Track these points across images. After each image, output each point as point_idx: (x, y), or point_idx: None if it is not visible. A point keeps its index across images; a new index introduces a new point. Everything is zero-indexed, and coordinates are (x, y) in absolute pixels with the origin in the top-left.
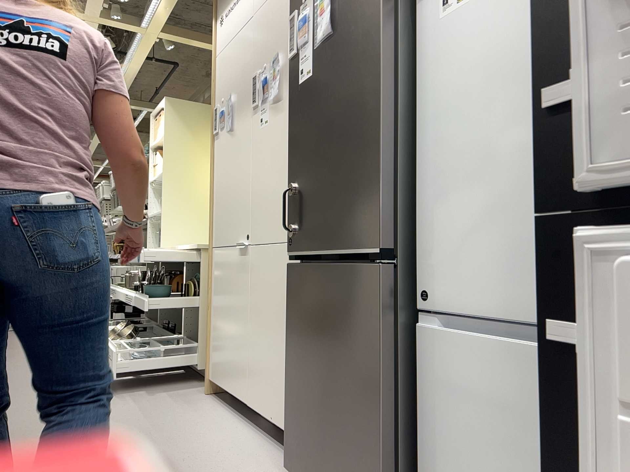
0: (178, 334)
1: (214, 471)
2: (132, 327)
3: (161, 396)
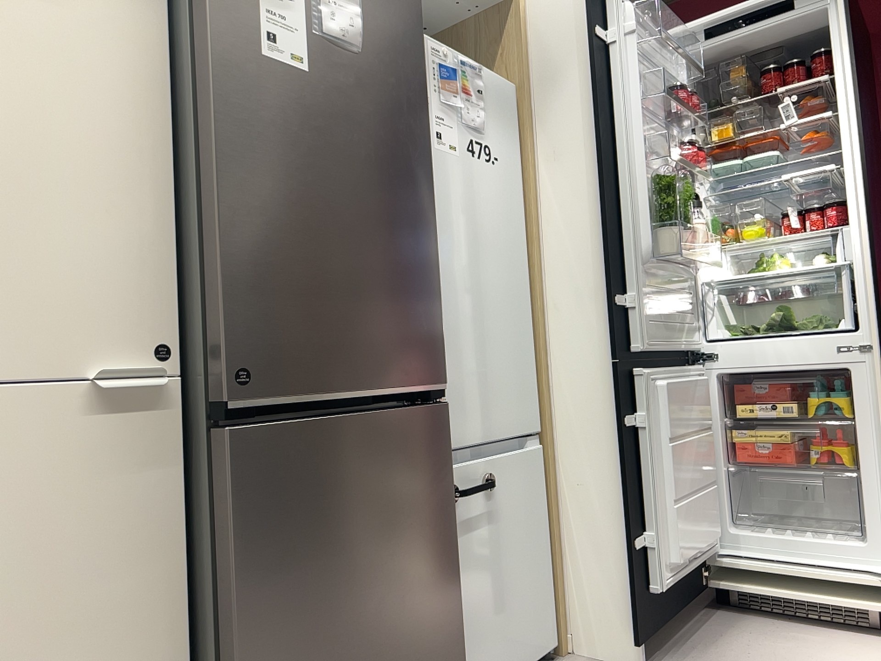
0: None
1: None
2: None
3: None
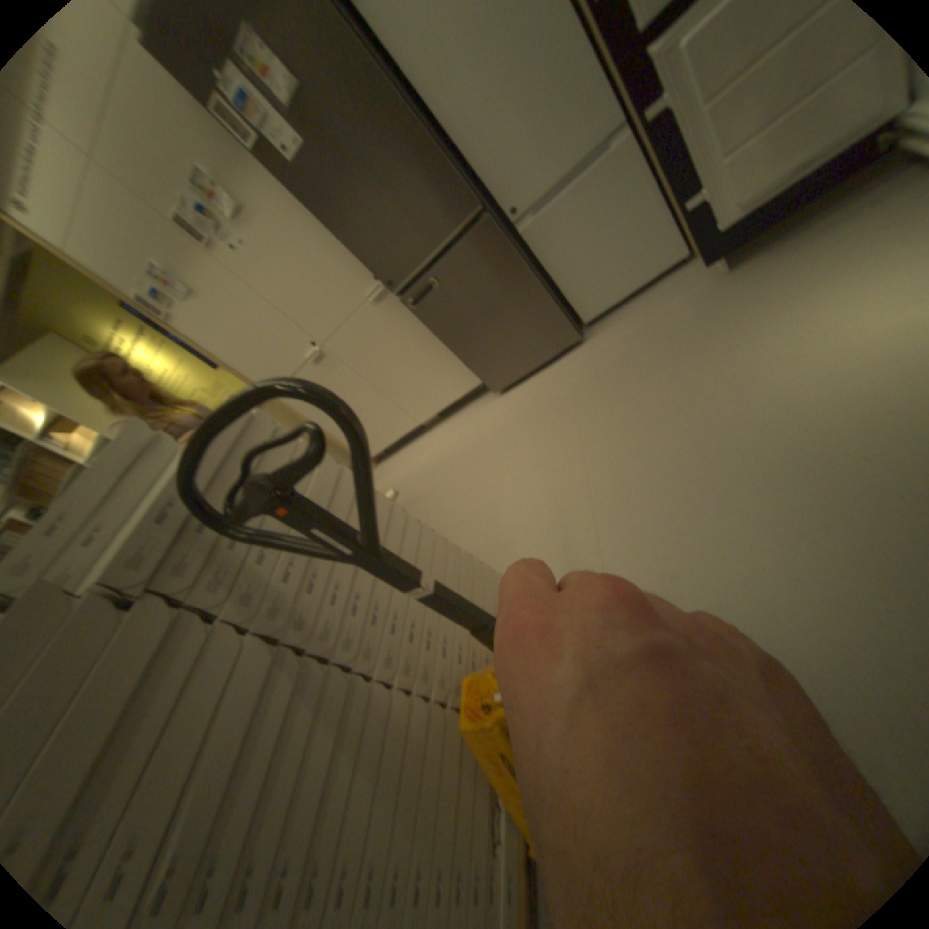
0: None
1: (470, 434)
2: None
3: None
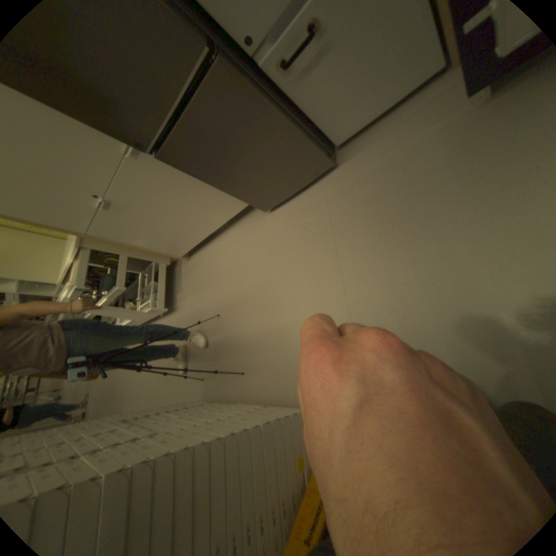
0: (139, 276)
1: (253, 248)
2: (124, 305)
3: (186, 284)
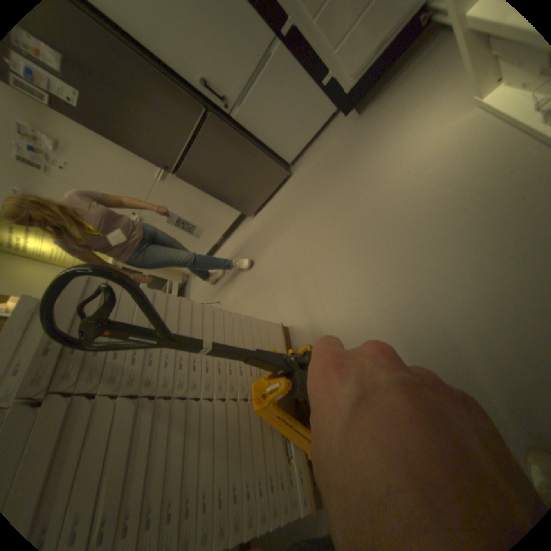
0: None
1: (243, 245)
2: None
3: (193, 295)
